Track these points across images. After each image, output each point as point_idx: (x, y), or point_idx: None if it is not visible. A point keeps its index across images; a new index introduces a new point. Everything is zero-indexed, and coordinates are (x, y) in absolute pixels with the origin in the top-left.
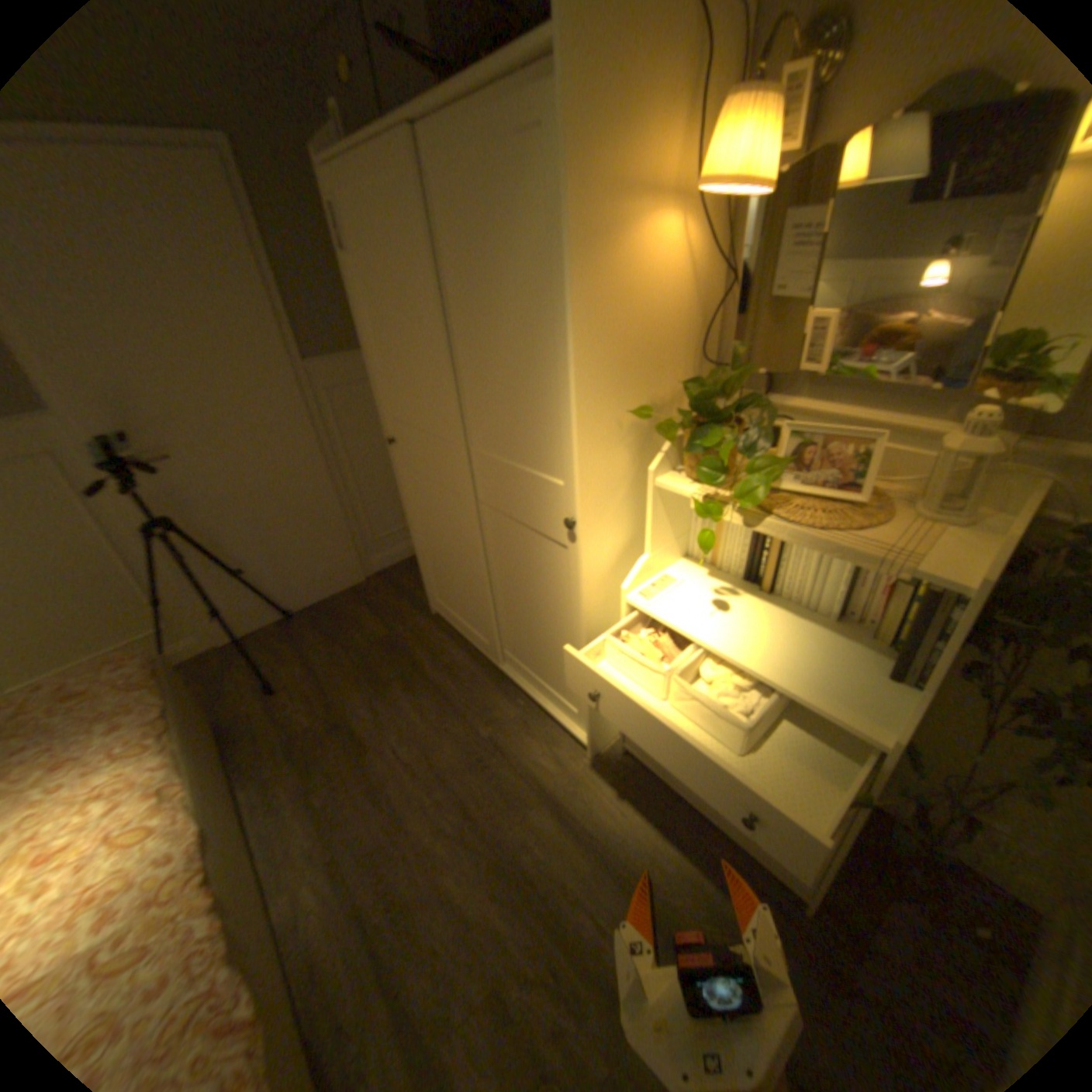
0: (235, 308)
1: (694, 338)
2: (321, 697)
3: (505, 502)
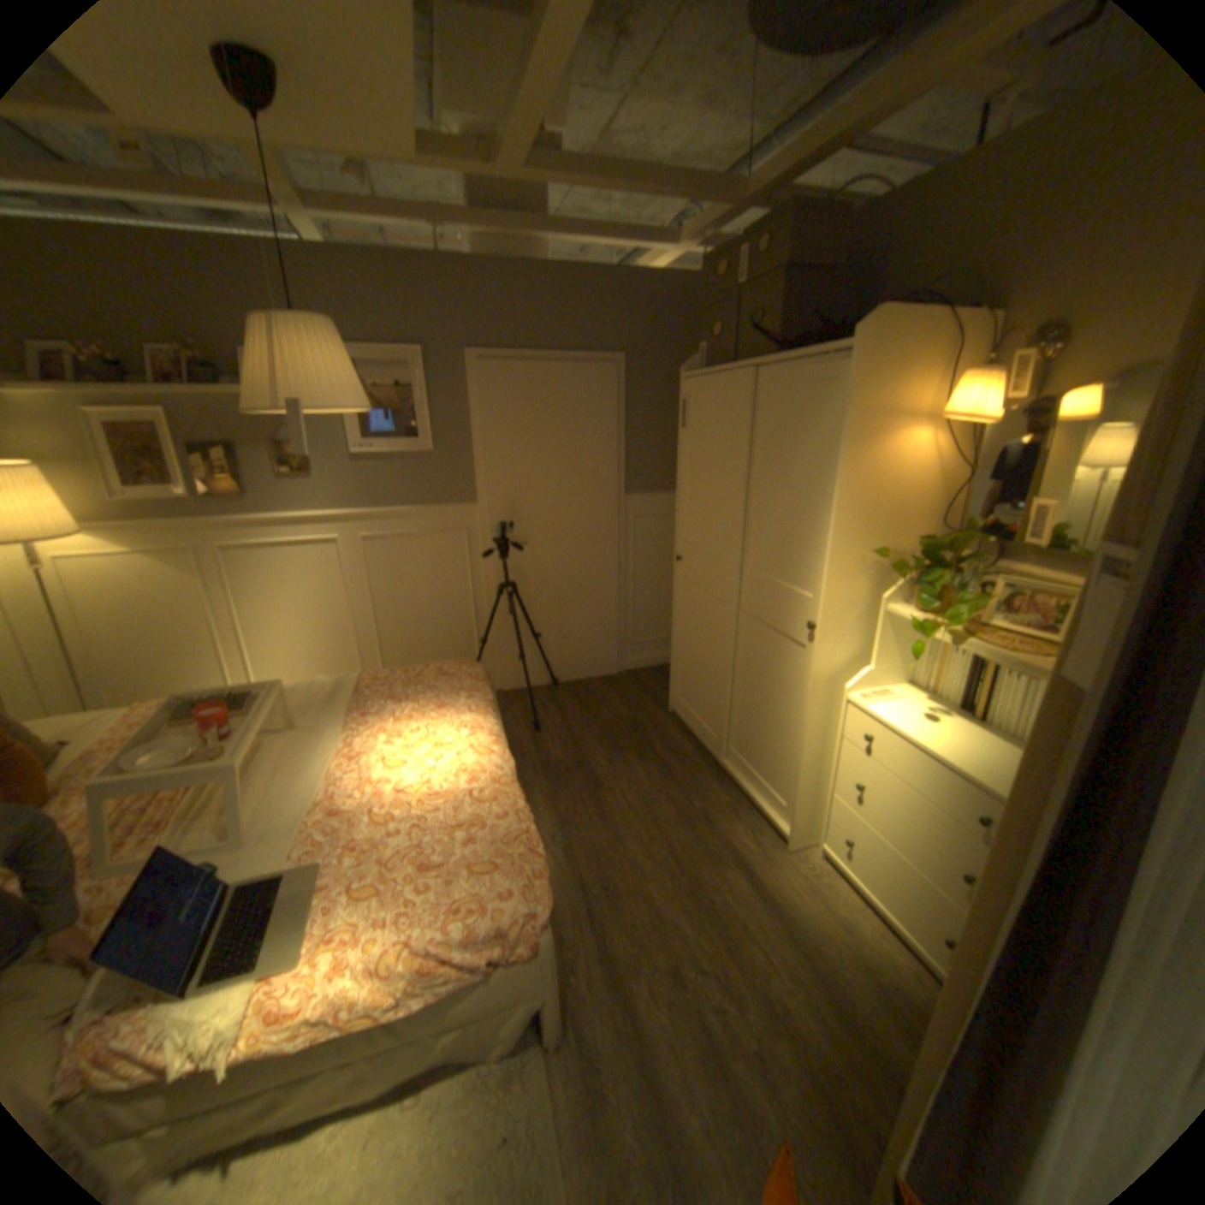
0: (598, 456)
1: (939, 509)
2: (574, 743)
3: (763, 609)
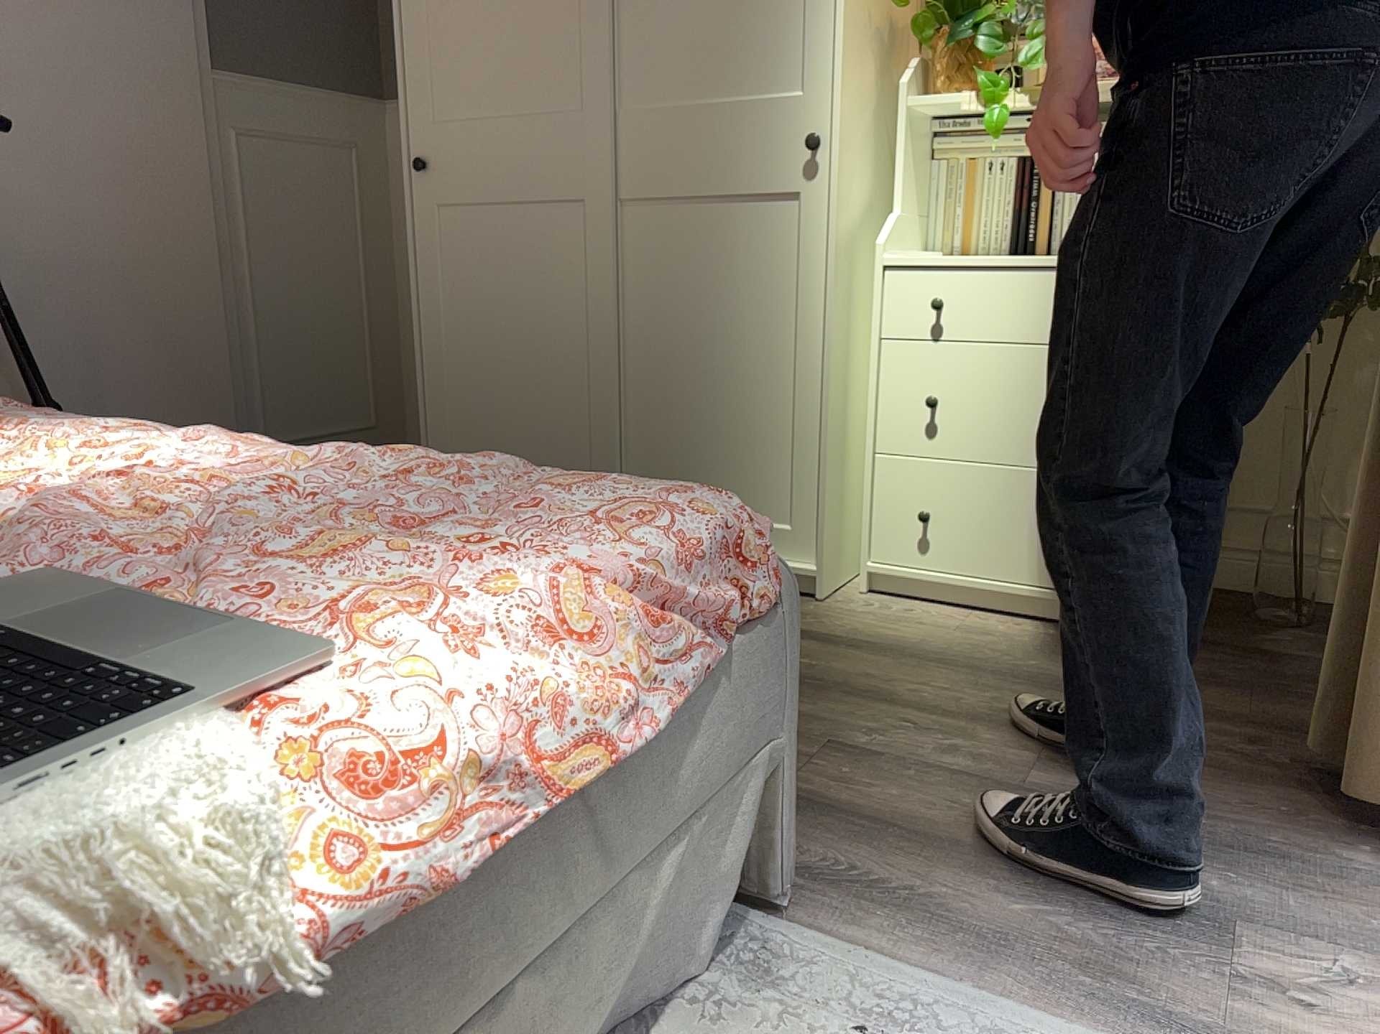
0: None
1: None
2: None
3: (683, 172)
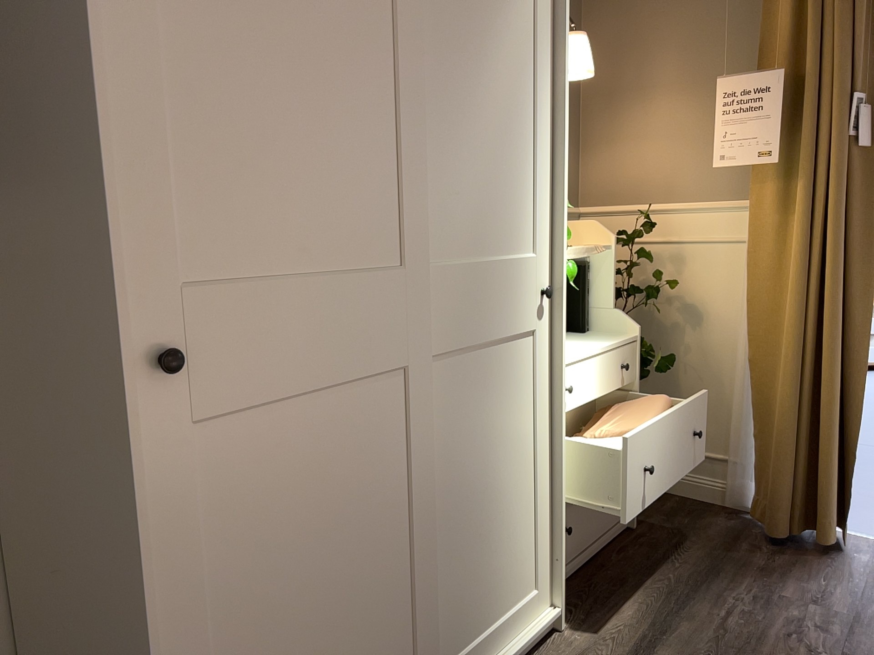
0: None
1: None
2: None
3: (473, 323)
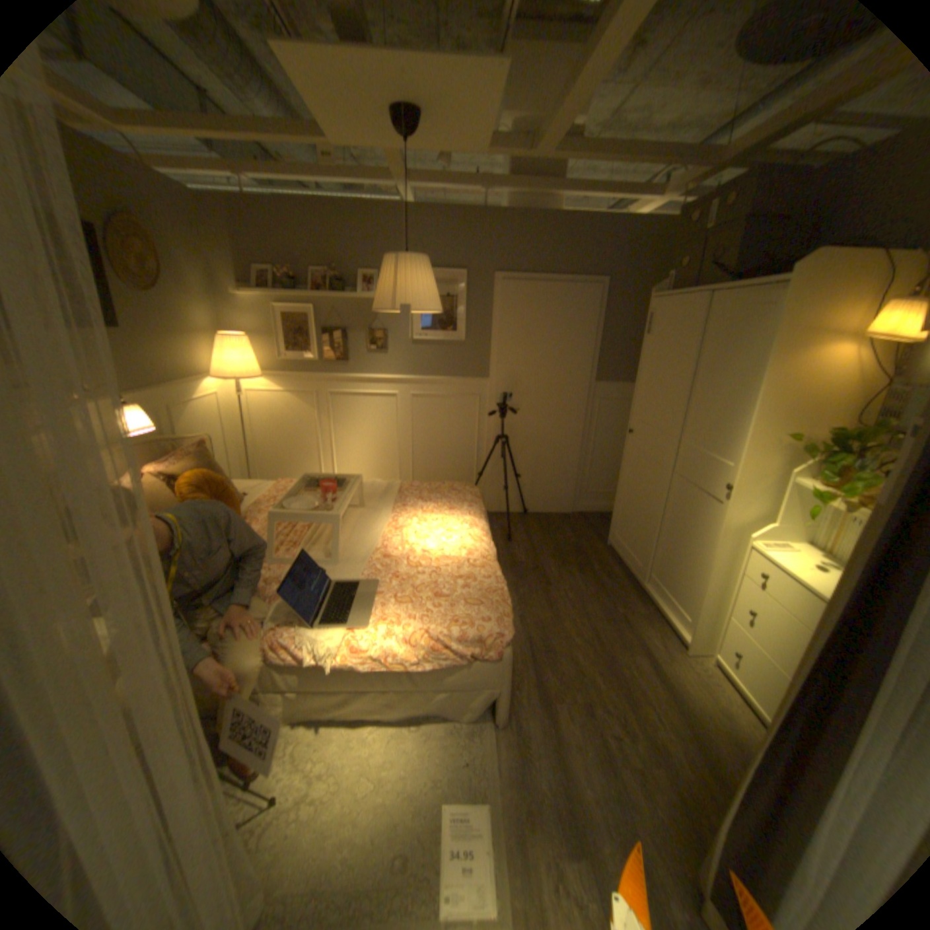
0: (579, 351)
1: (856, 409)
2: (535, 553)
3: (693, 473)
